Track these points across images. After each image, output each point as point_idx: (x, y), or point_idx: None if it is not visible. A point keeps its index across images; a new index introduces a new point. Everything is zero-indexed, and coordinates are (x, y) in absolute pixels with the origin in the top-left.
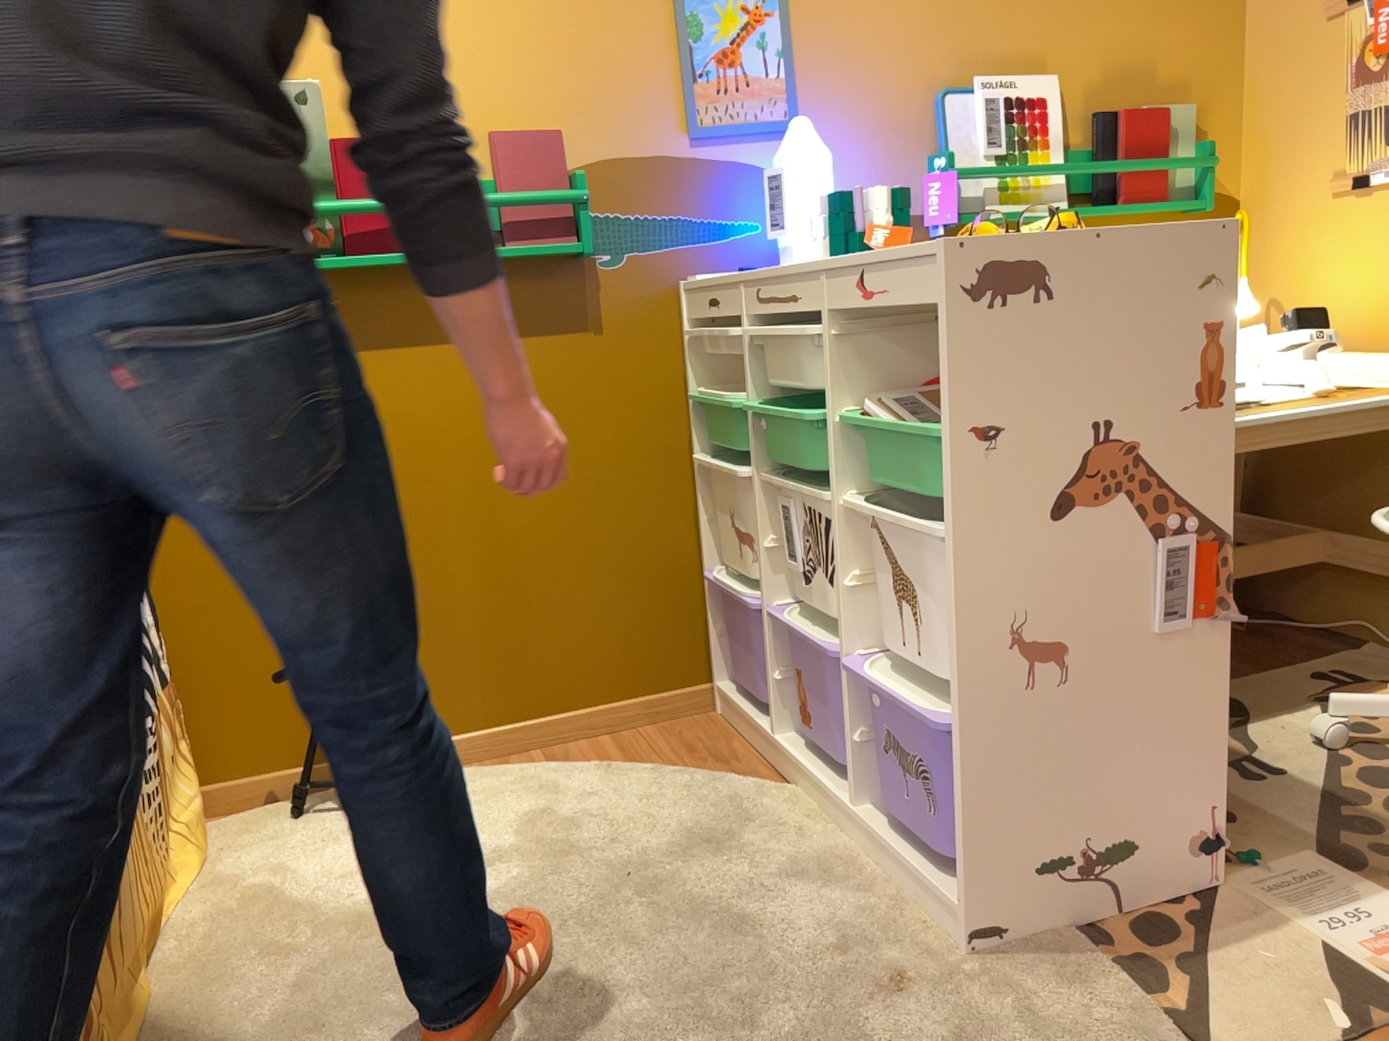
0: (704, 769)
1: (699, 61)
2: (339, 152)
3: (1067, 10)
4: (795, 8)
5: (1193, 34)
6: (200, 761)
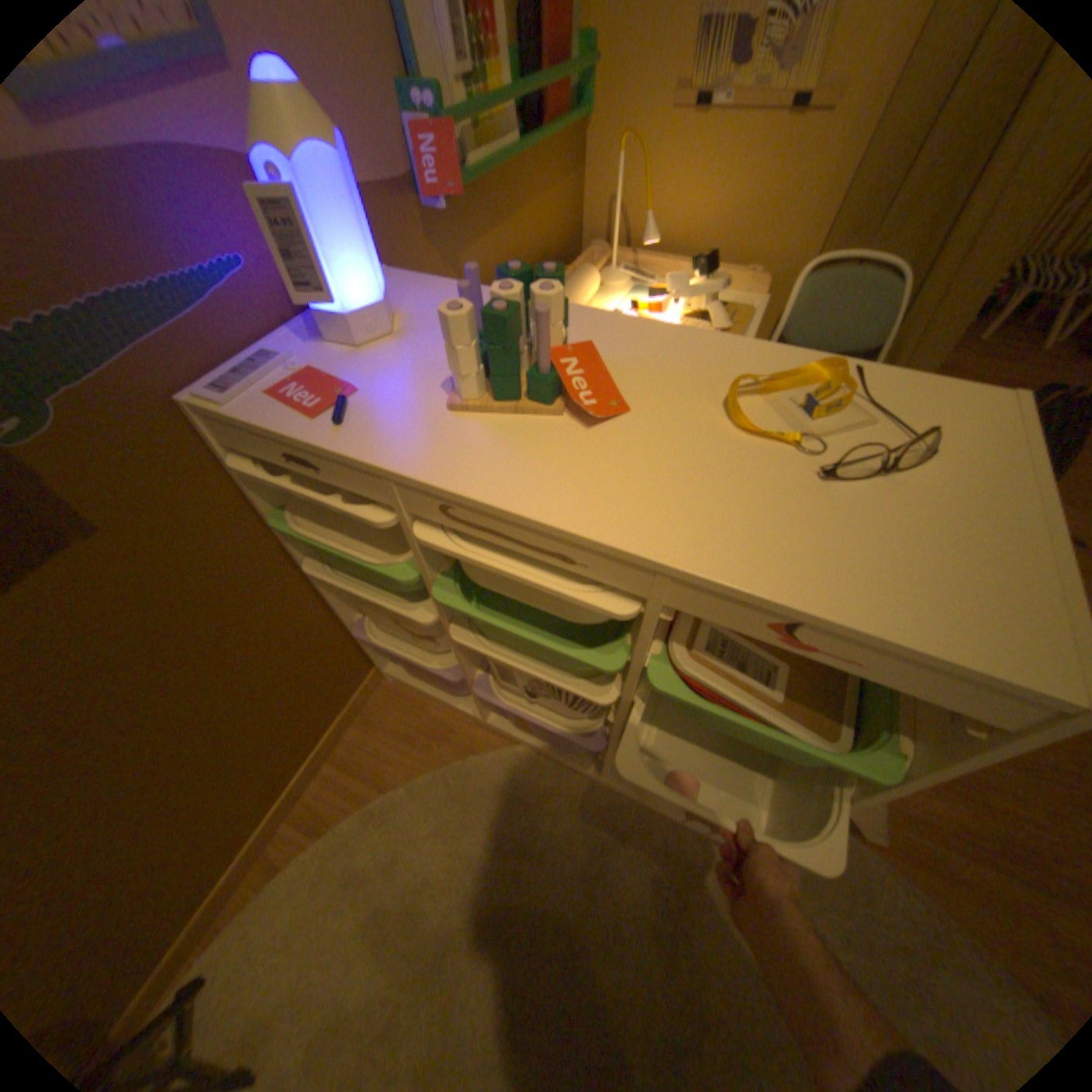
0: (438, 758)
1: None
2: None
3: None
4: None
5: None
6: None
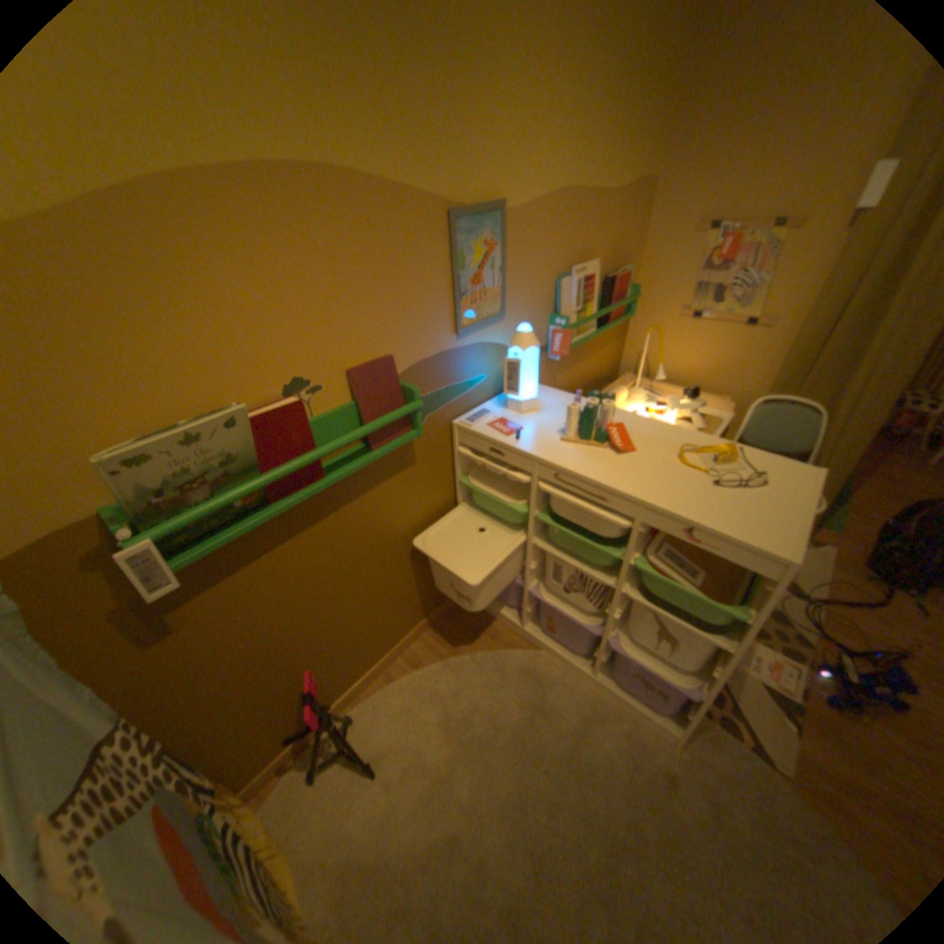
0: (490, 646)
1: (464, 284)
2: (248, 430)
3: (605, 218)
4: (508, 236)
5: (638, 224)
6: (233, 787)
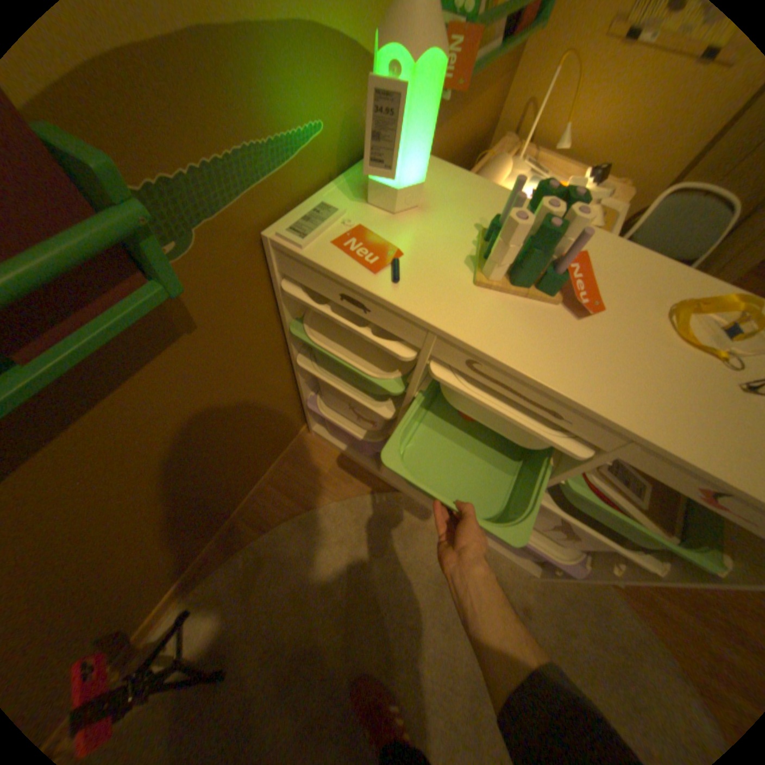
0: (344, 492)
1: None
2: None
3: None
4: None
5: None
6: None
